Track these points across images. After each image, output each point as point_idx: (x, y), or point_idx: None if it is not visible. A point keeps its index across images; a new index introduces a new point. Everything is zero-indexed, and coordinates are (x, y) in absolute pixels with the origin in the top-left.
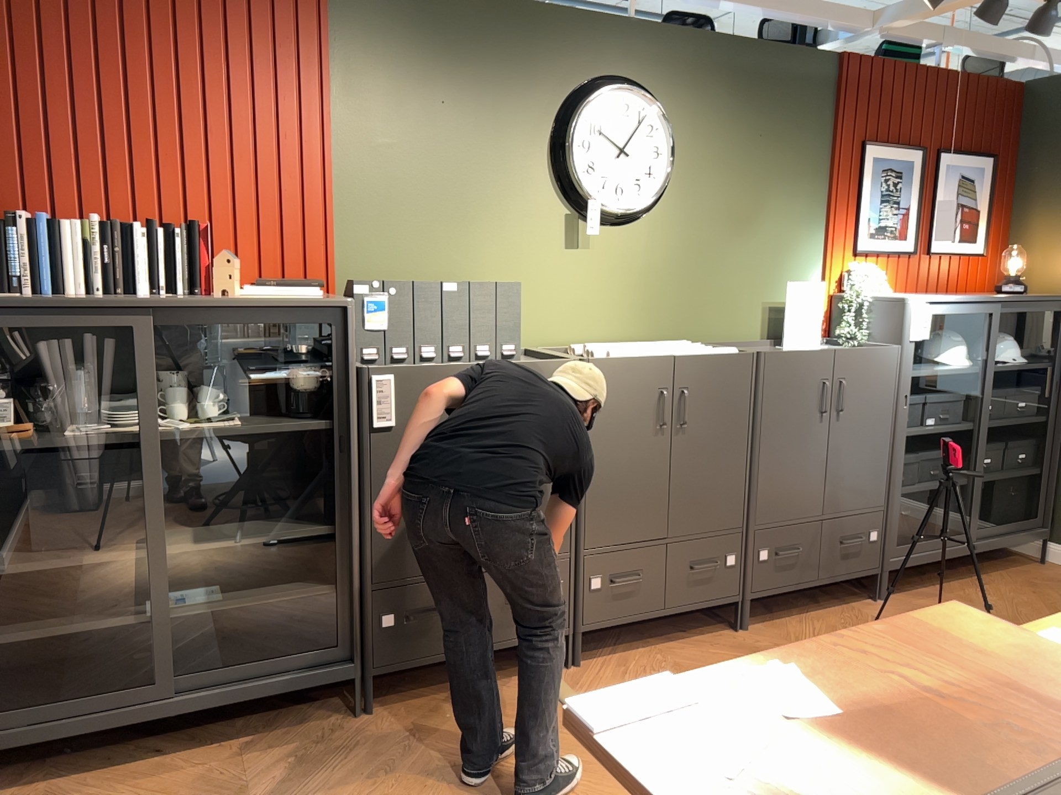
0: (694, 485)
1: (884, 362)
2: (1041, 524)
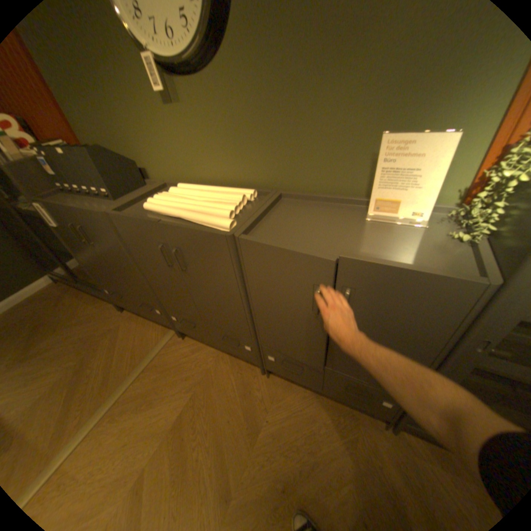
0: (207, 304)
1: (439, 294)
2: None
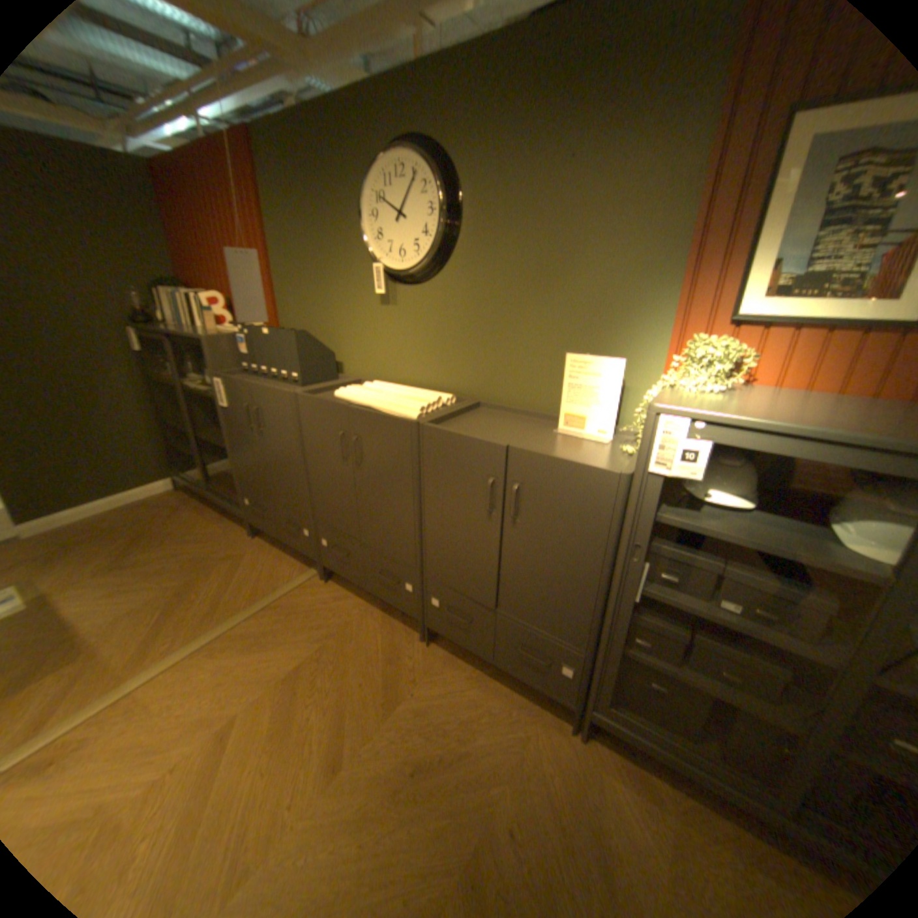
0: (373, 515)
1: (588, 486)
2: None
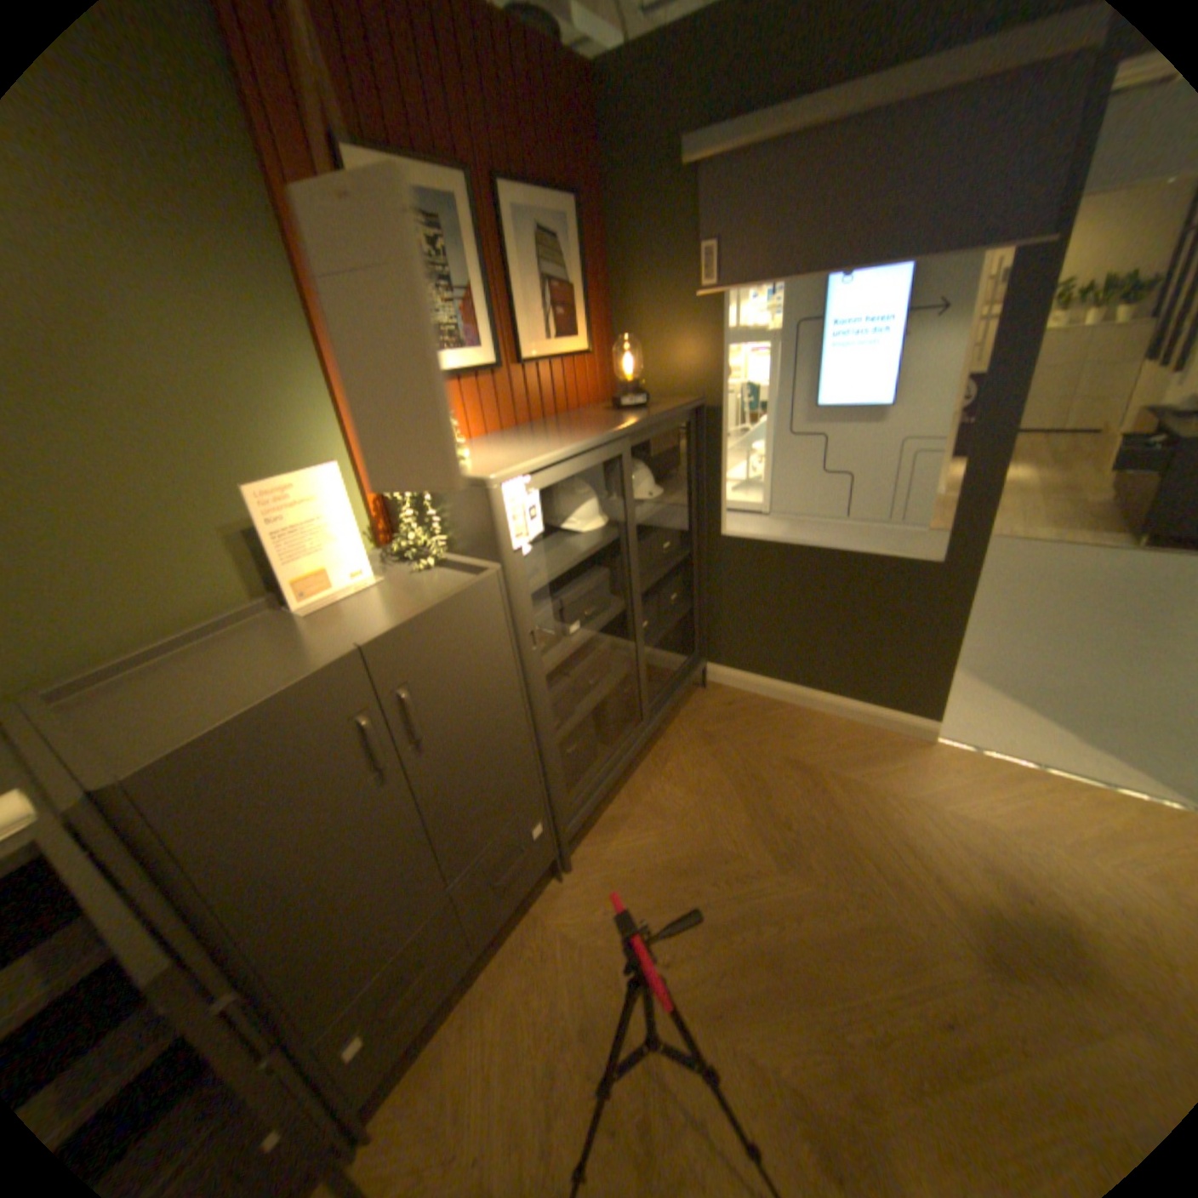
0: None
1: (478, 609)
2: (696, 652)
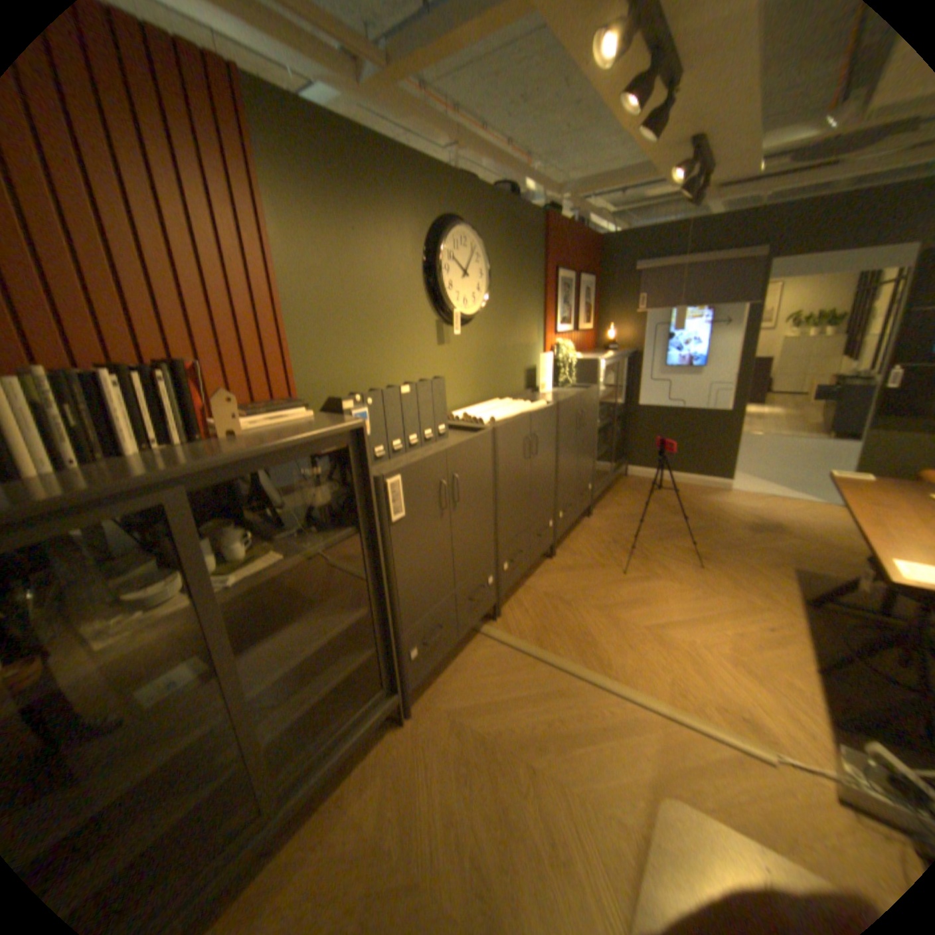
0: (538, 490)
1: (593, 396)
2: (624, 459)
